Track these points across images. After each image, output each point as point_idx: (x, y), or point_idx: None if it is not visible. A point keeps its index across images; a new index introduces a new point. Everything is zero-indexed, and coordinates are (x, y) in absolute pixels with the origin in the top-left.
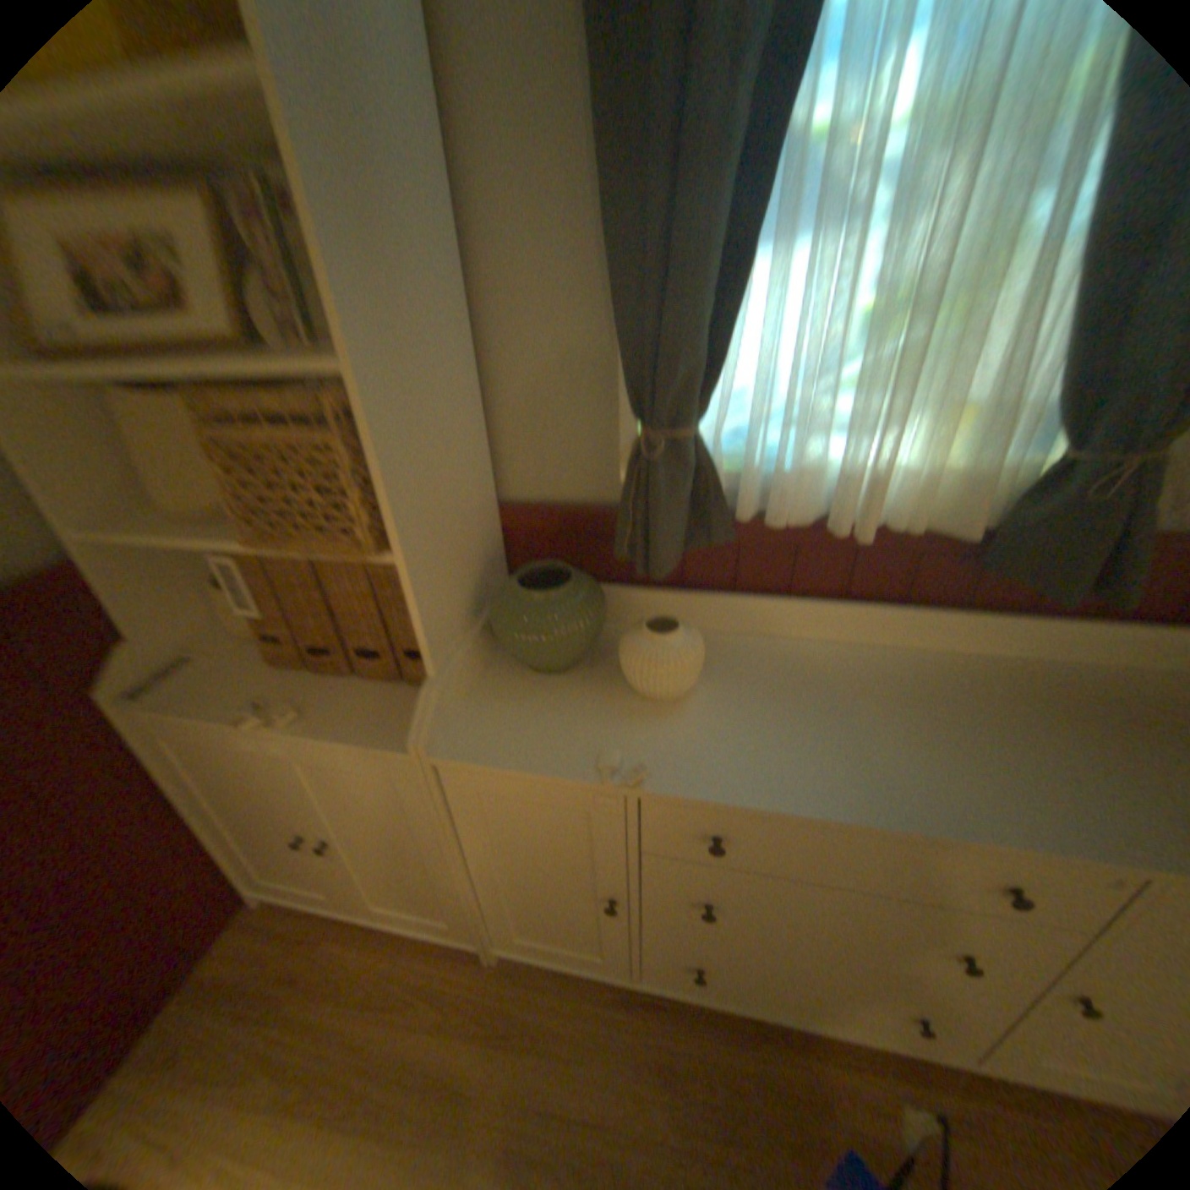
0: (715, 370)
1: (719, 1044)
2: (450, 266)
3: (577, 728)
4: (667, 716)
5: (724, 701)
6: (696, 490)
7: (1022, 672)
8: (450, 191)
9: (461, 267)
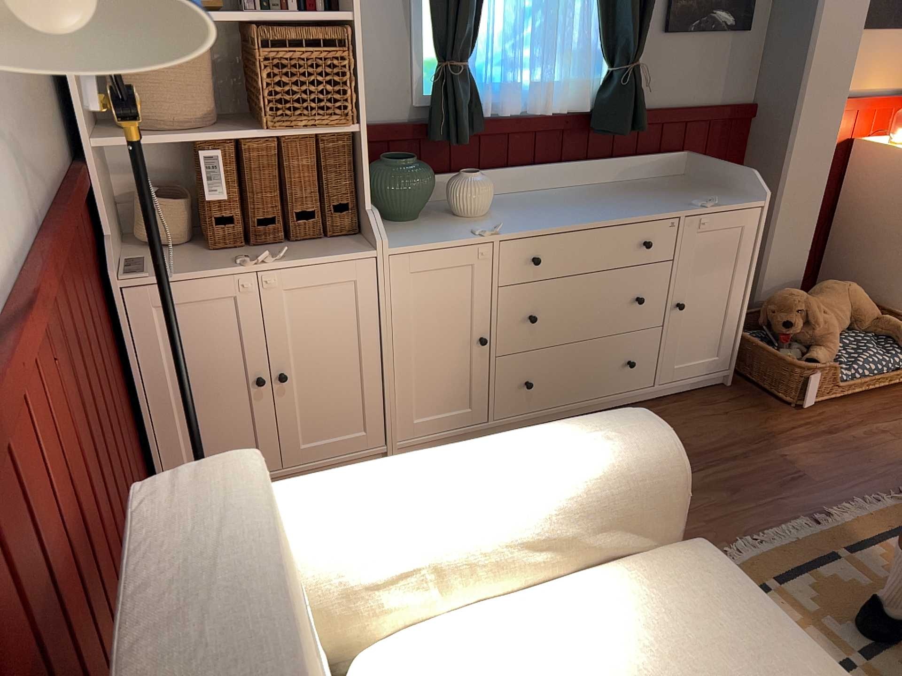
0: (474, 35)
1: None
2: None
3: (449, 230)
4: (486, 220)
5: (506, 212)
6: (472, 97)
7: (617, 186)
8: None
9: None
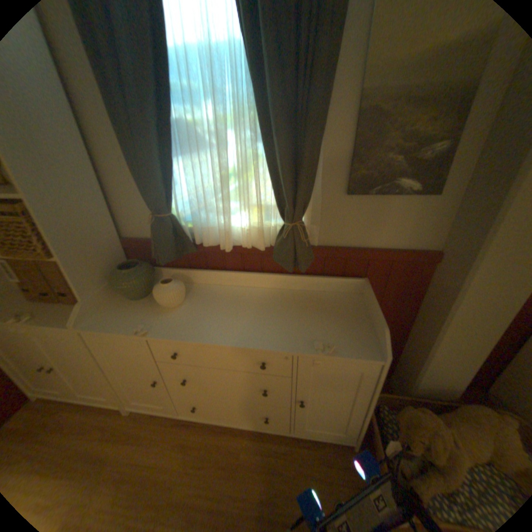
0: (169, 196)
1: (205, 436)
2: (80, 159)
3: (133, 319)
4: (167, 313)
5: (190, 308)
6: (172, 235)
7: (297, 294)
8: (78, 135)
9: (87, 159)
